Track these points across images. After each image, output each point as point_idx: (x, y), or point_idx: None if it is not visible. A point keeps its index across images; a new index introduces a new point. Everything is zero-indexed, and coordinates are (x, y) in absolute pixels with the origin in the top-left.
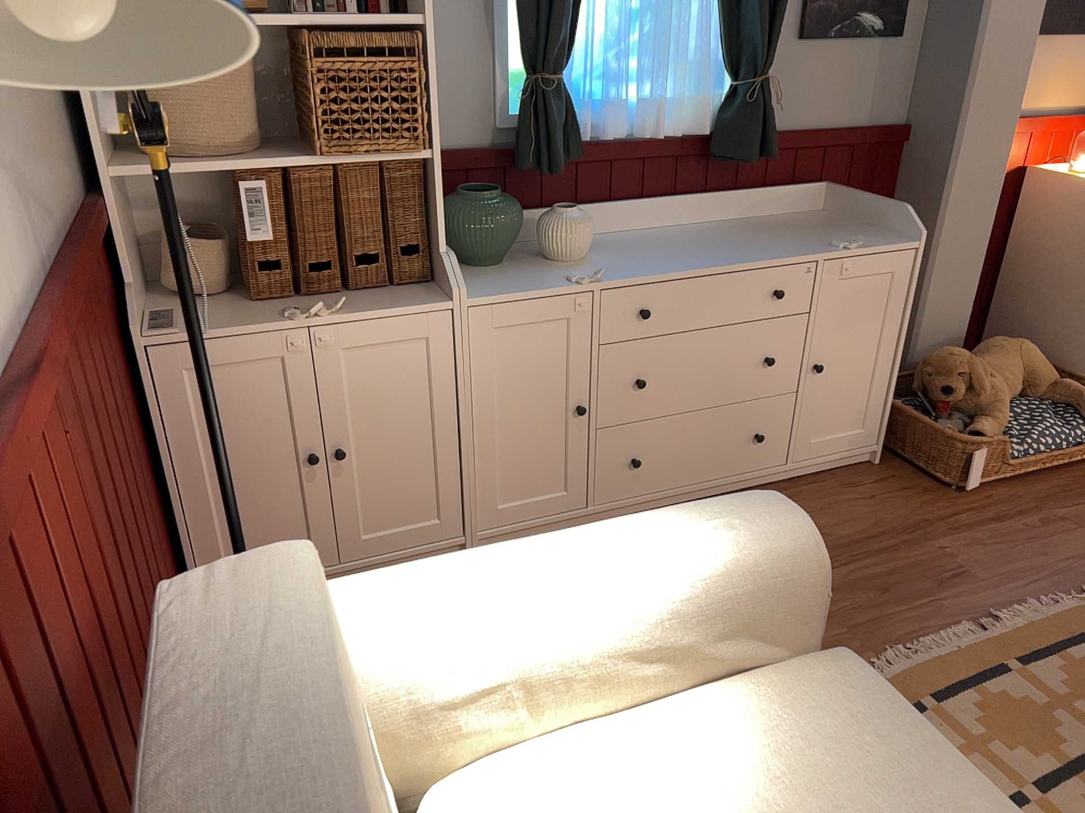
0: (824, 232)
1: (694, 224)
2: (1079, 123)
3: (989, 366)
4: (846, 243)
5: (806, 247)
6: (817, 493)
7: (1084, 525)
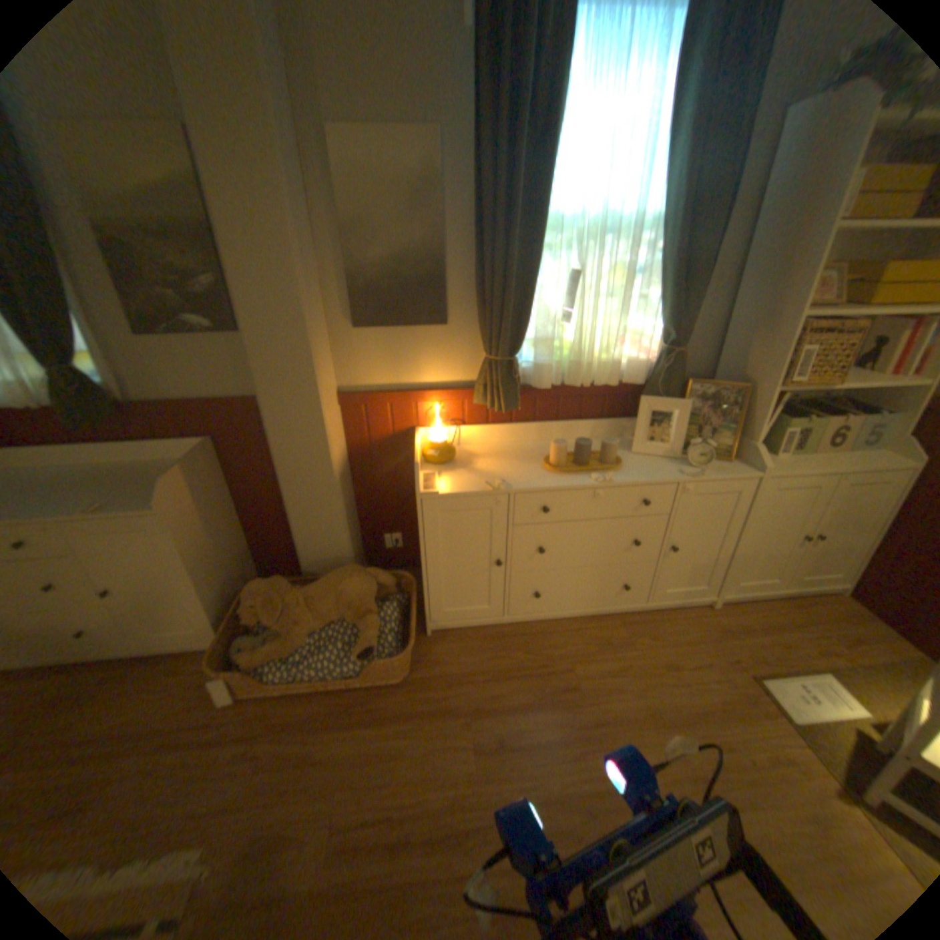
0: (131, 487)
1: (88, 465)
2: (456, 396)
3: (305, 595)
4: (86, 507)
5: (70, 504)
6: (141, 675)
7: (261, 769)
